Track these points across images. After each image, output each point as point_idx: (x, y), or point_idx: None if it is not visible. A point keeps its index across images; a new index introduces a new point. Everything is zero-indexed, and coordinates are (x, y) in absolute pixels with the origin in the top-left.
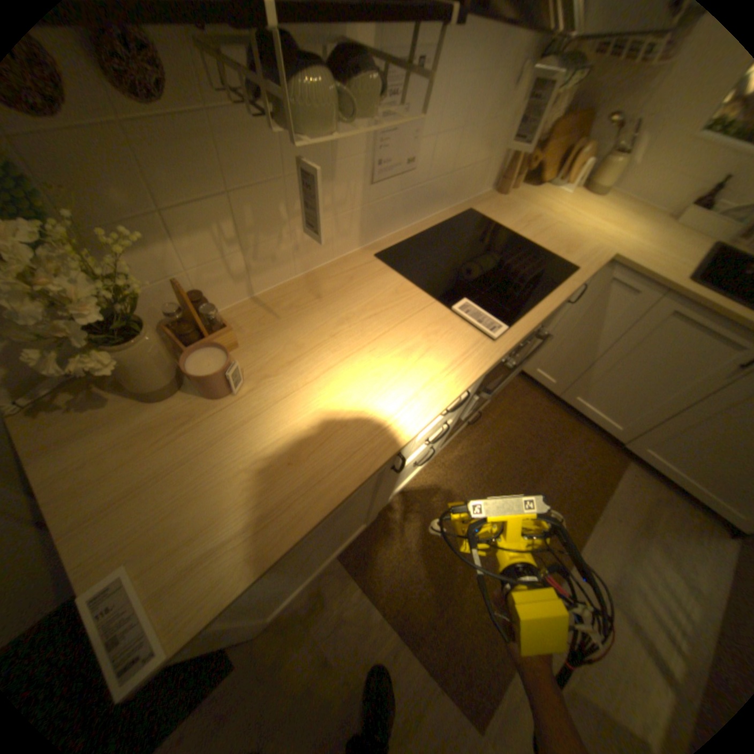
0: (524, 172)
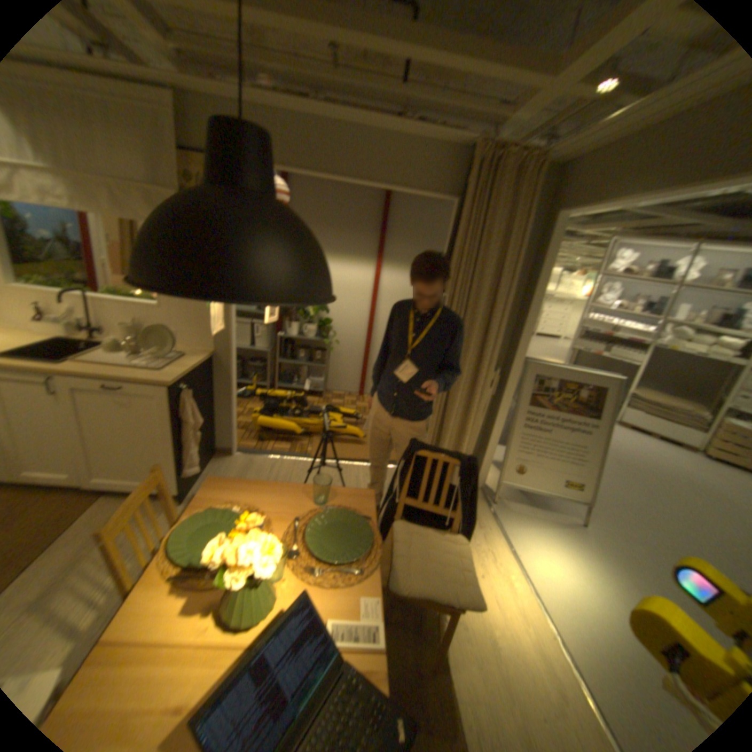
0: None
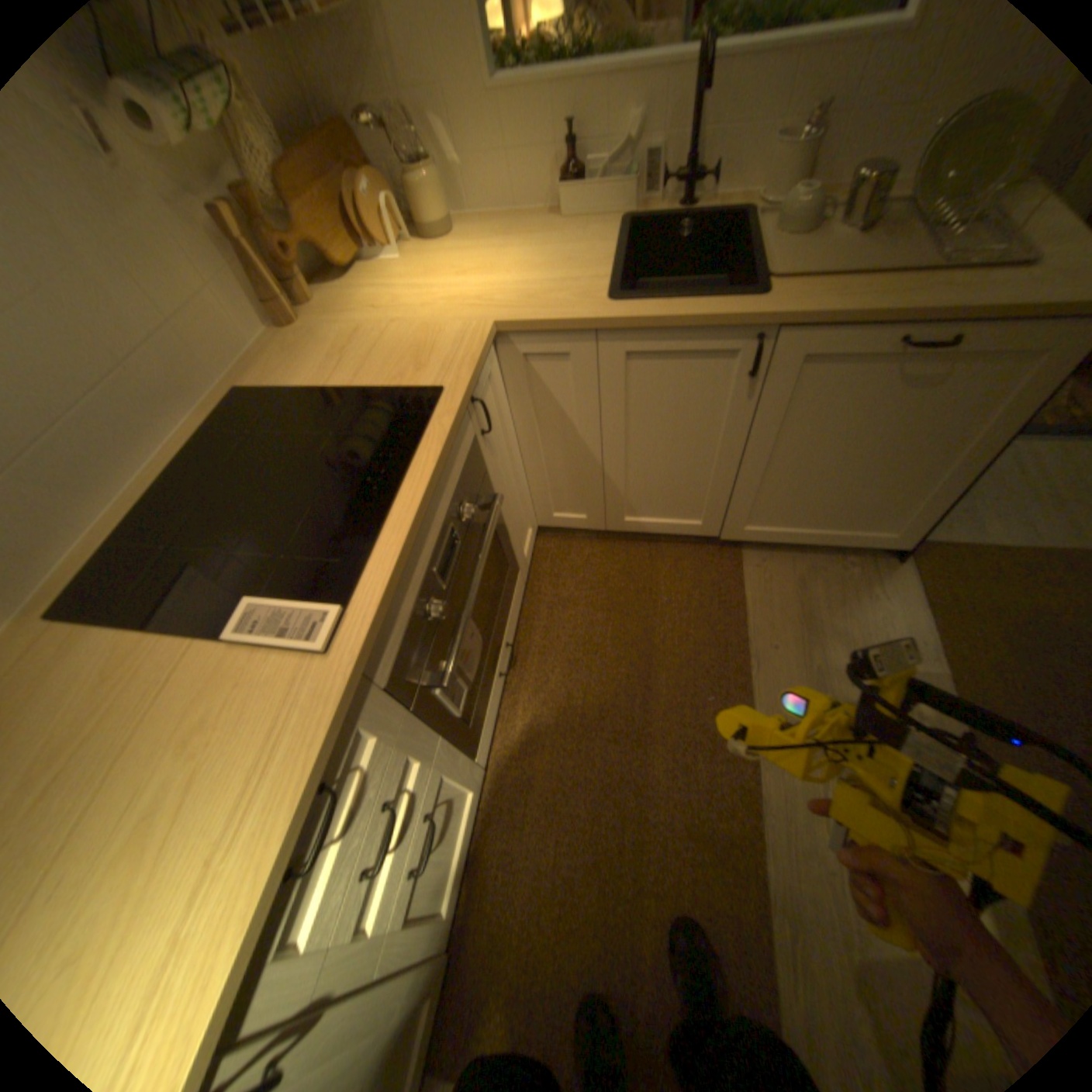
0: (293, 275)
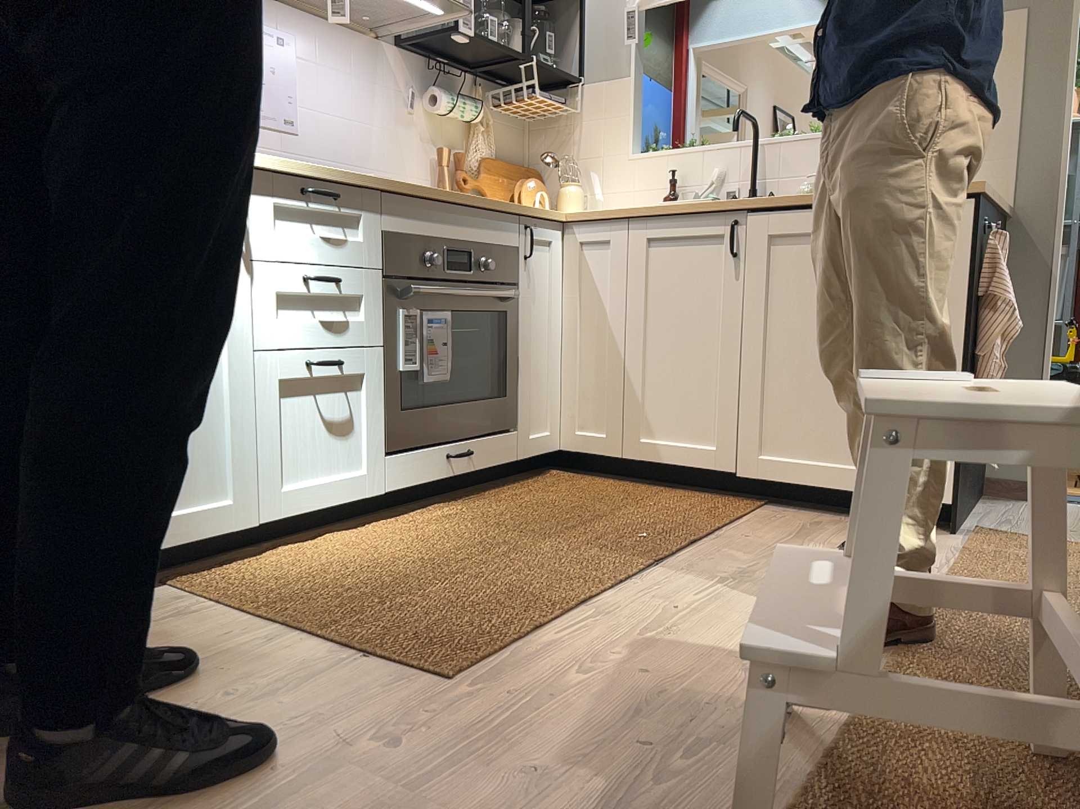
0: None
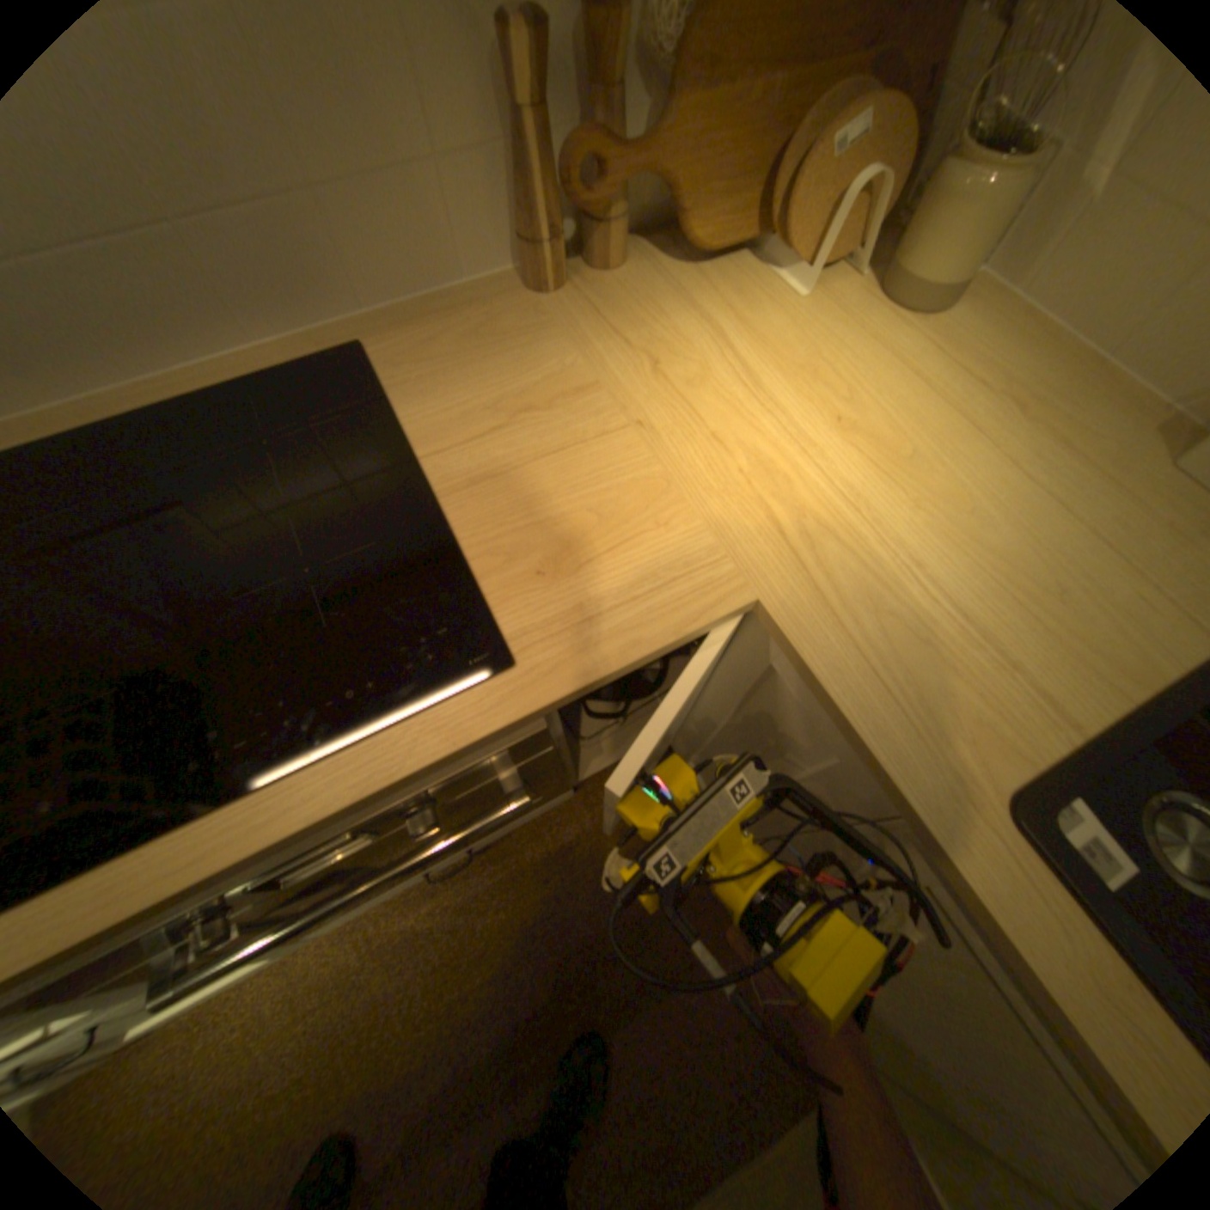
0: (619, 211)
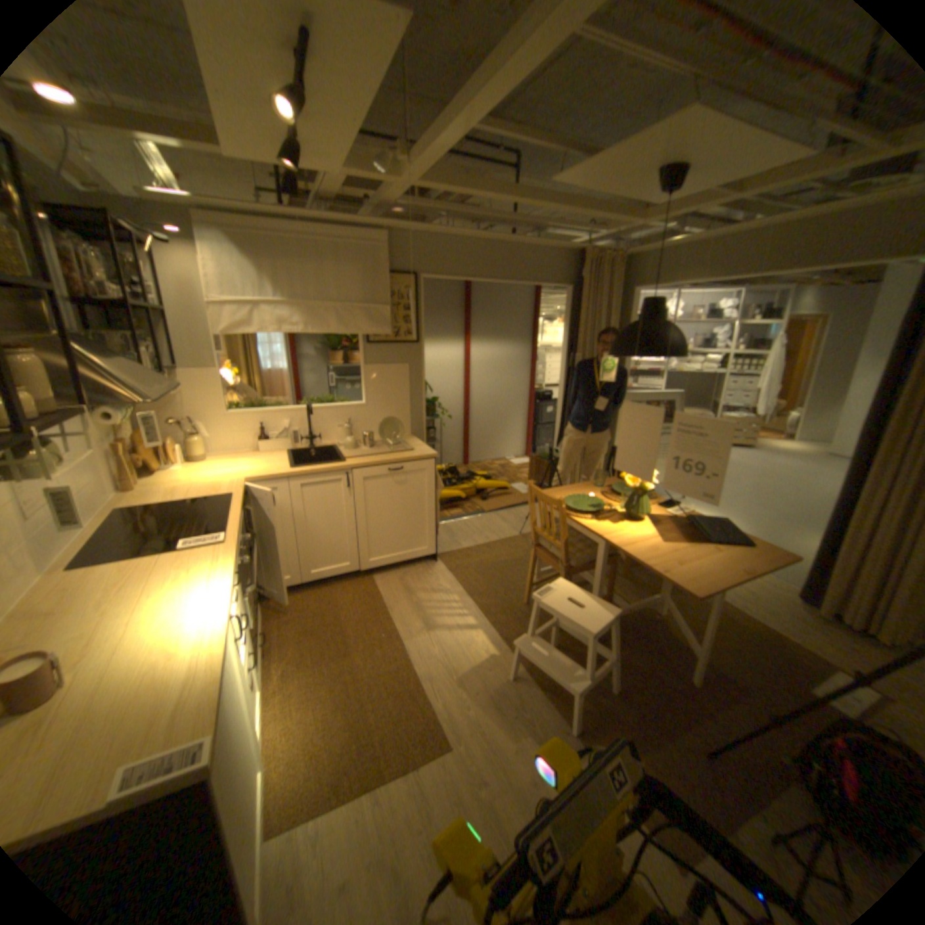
0: (133, 472)
